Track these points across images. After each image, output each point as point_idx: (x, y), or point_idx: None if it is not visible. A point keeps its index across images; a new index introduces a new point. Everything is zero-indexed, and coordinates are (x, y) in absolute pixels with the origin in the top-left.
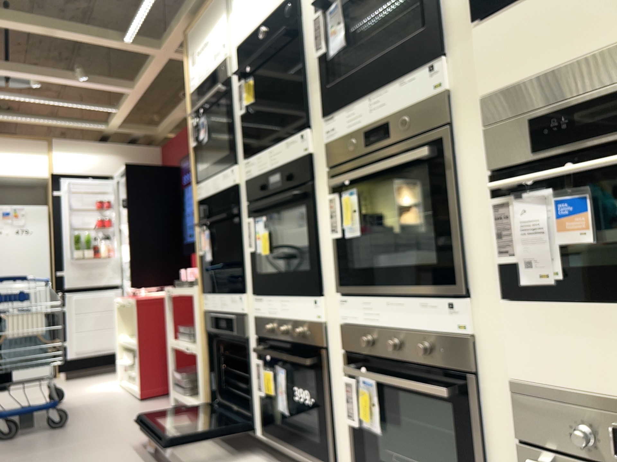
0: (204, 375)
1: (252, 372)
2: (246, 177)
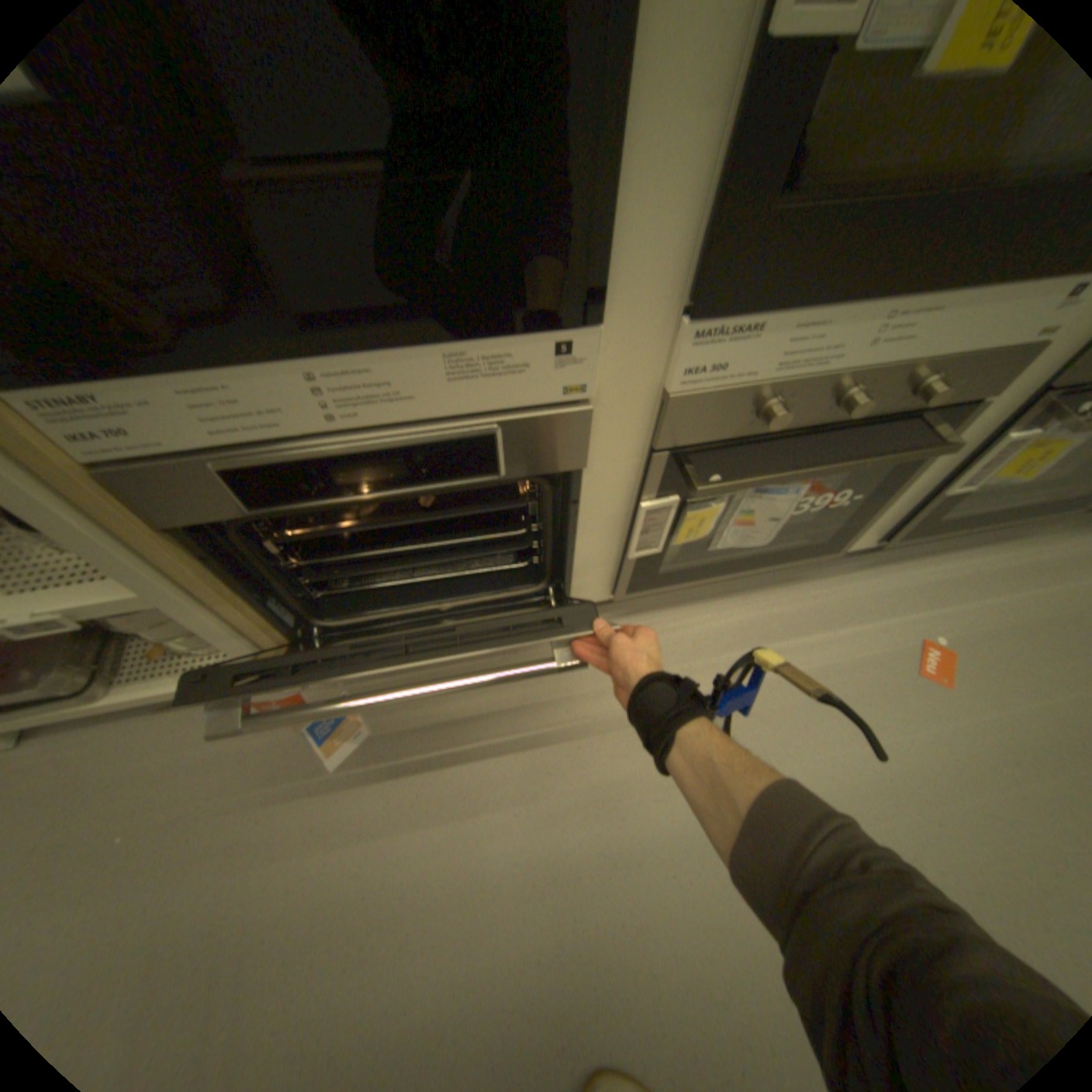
0: (241, 624)
1: (580, 526)
2: None
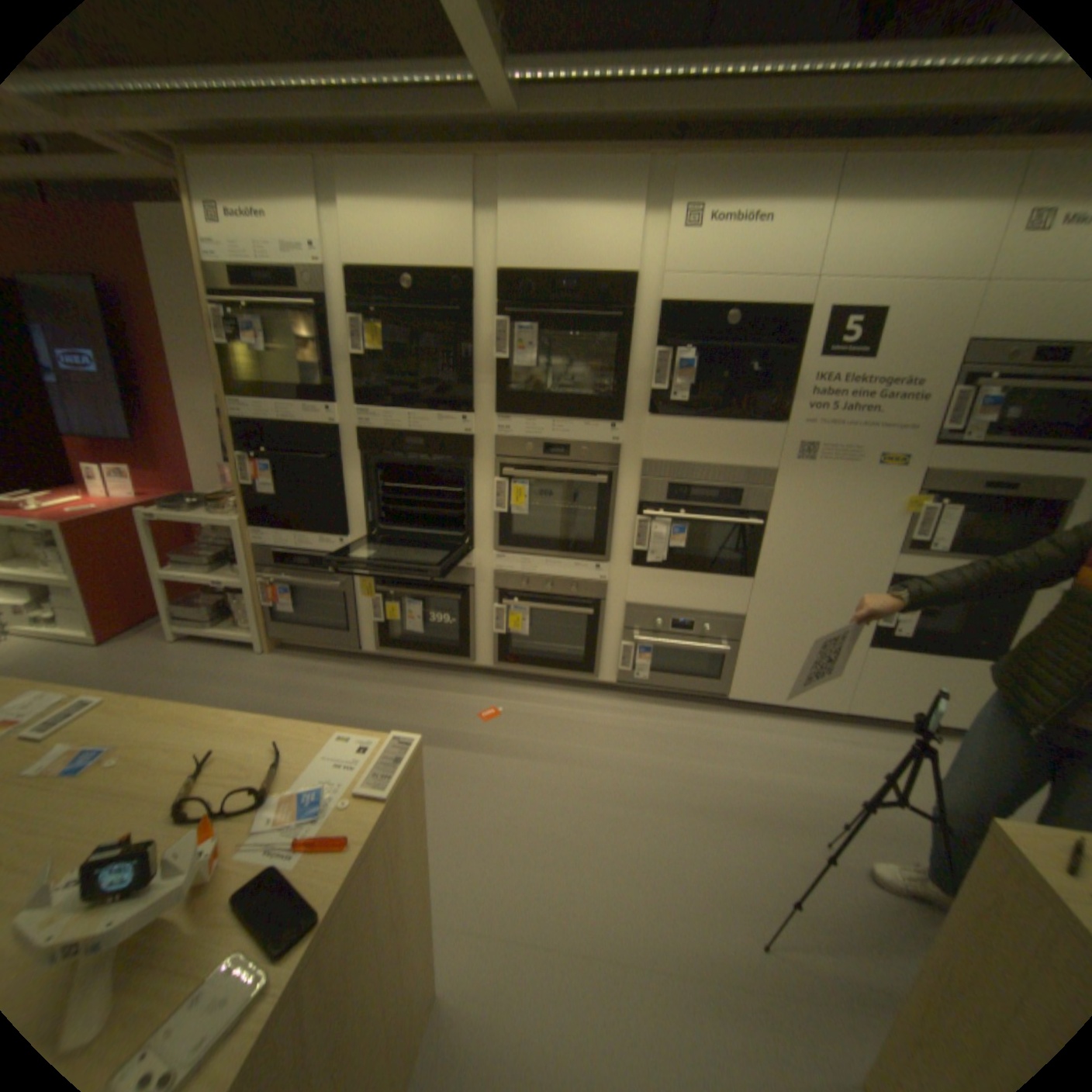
0: (258, 611)
1: (357, 606)
2: (360, 428)
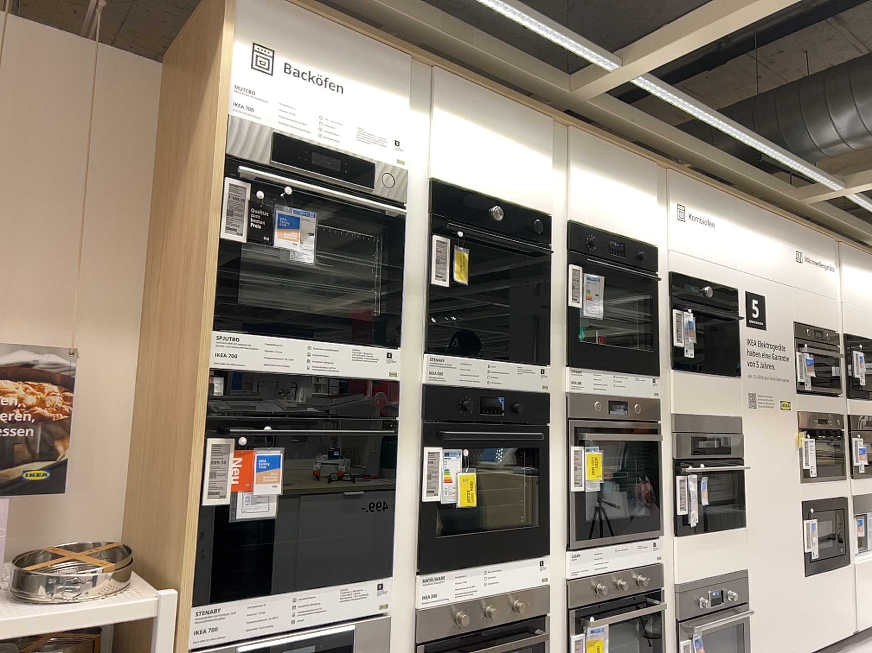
0: None
1: None
2: (431, 378)
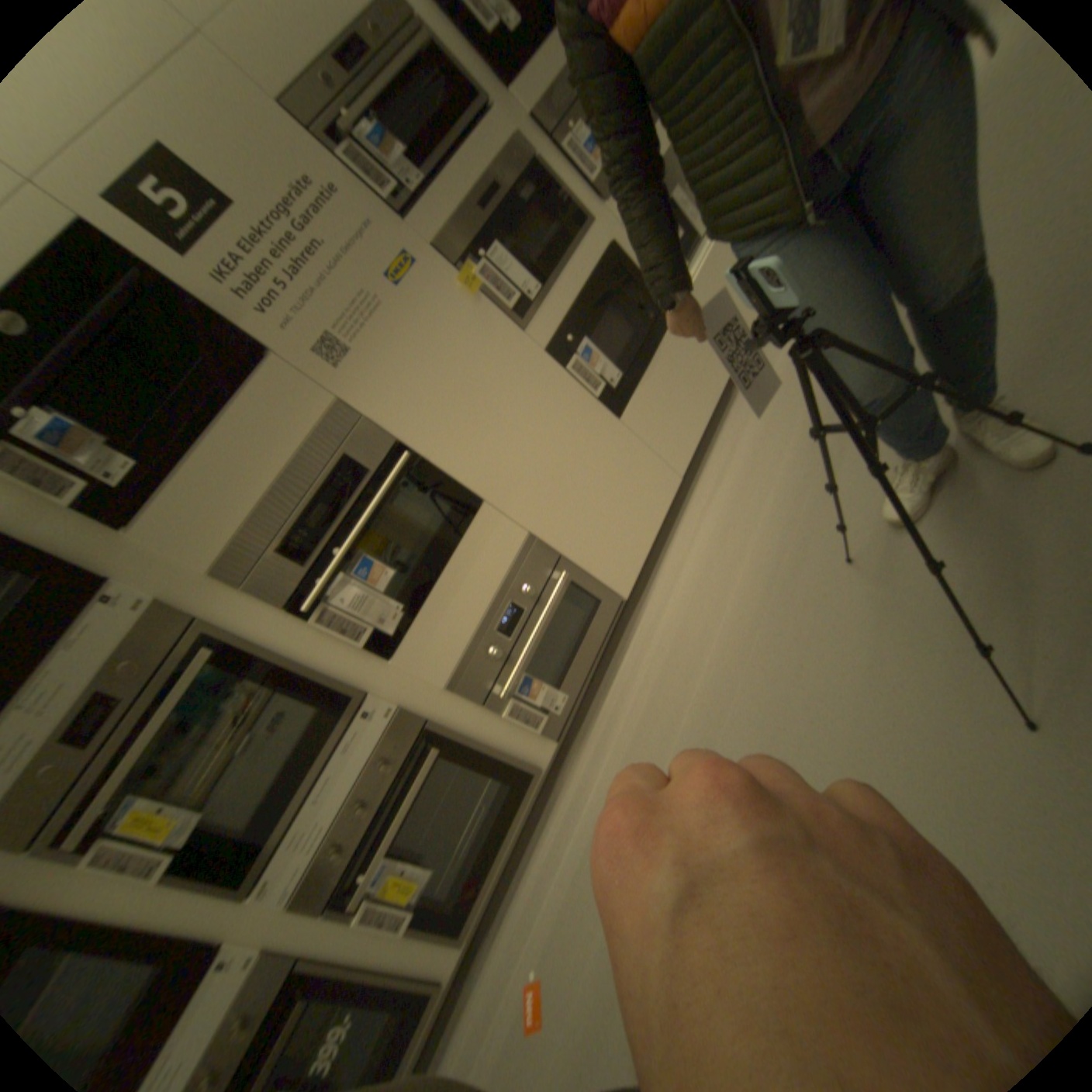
0: None
1: None
2: None
